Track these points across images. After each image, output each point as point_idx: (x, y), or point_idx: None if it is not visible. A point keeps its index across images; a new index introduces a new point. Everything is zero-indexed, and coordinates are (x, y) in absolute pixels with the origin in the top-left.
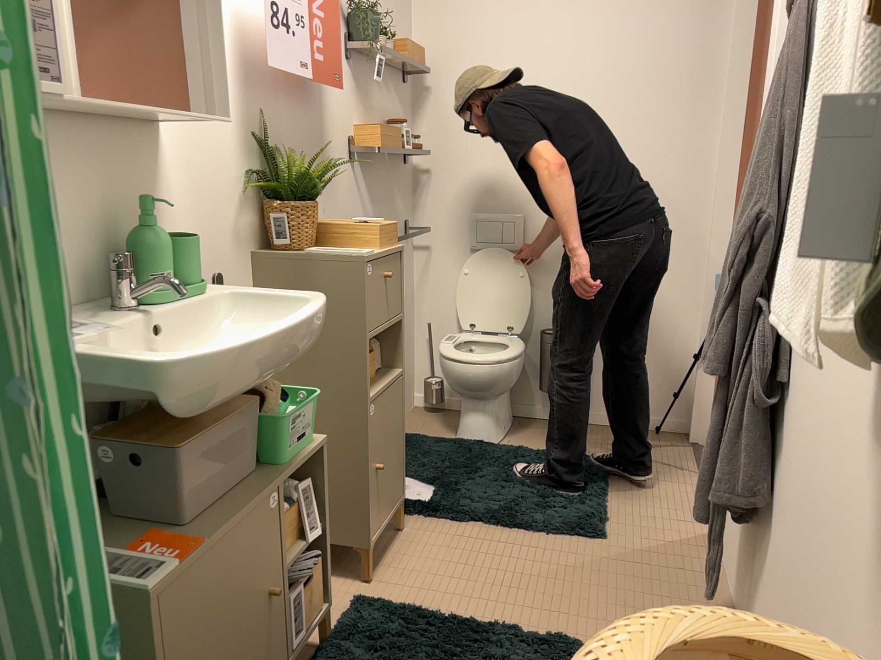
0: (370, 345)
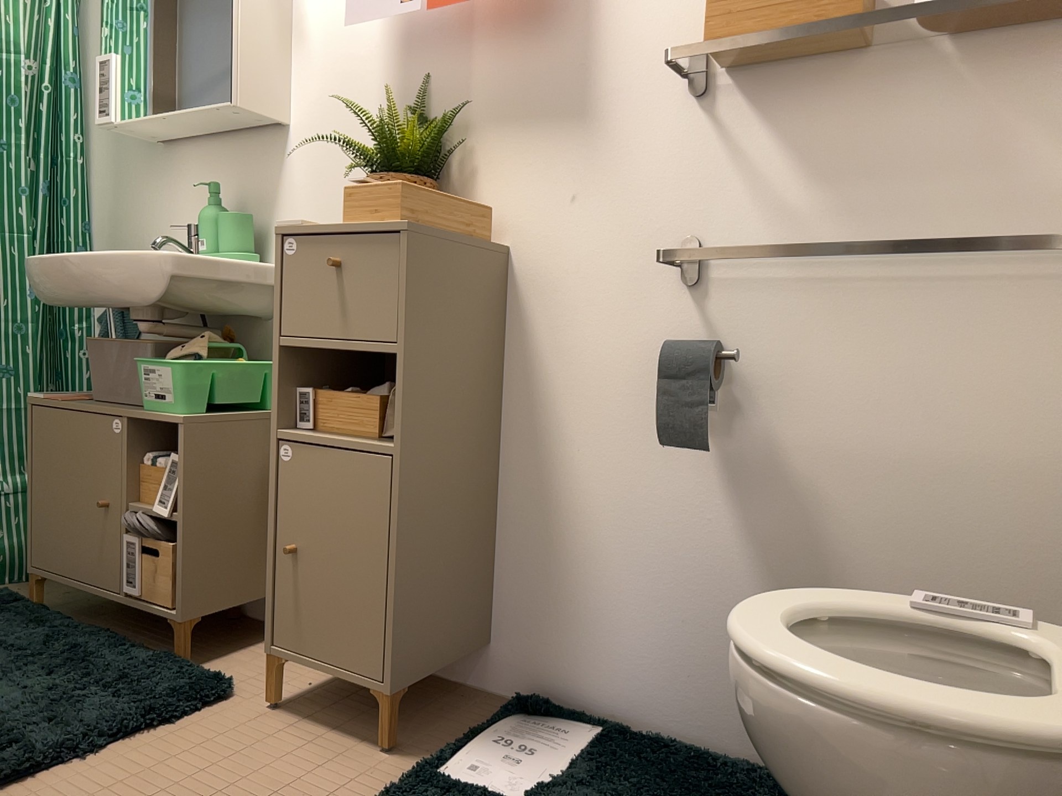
0: (280, 355)
